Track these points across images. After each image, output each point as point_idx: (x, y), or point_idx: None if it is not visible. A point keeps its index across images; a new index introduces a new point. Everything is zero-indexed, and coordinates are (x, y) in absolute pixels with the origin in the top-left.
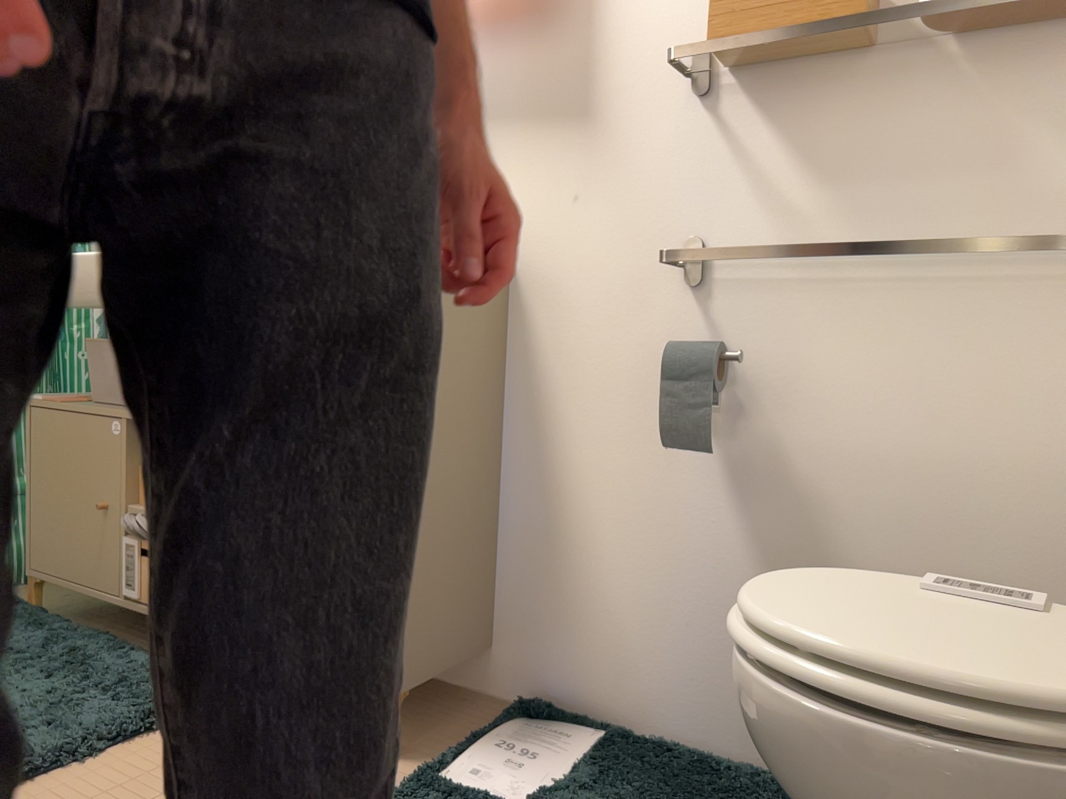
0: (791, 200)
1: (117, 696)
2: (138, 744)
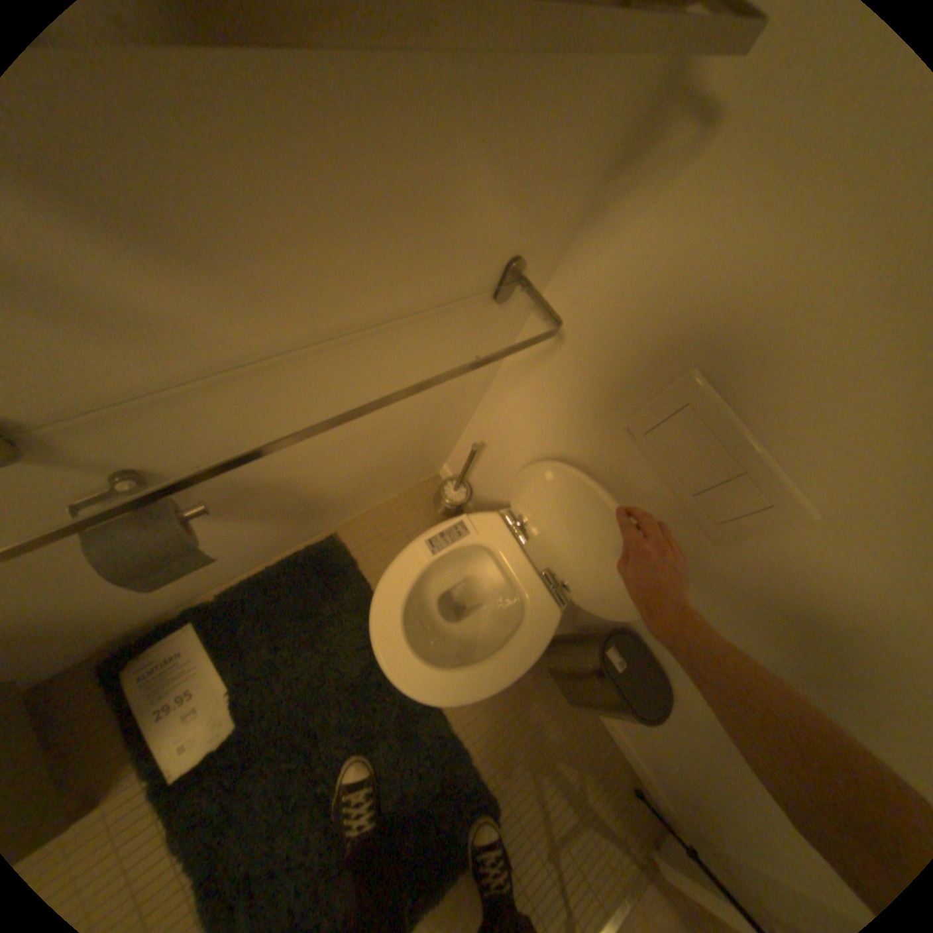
0: (126, 293)
1: None
2: None
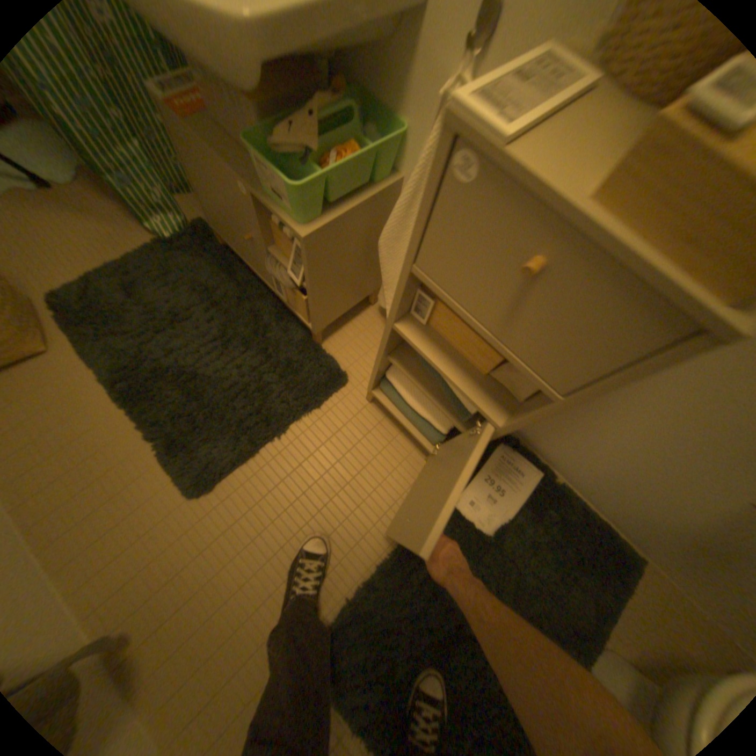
0: None
1: (290, 381)
2: (306, 423)
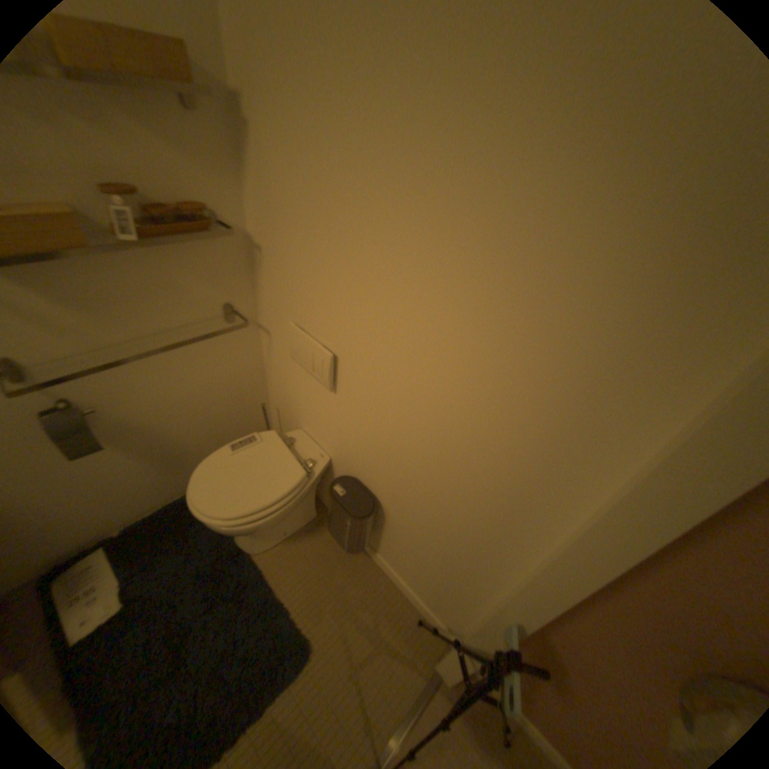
0: (62, 323)
1: None
2: None
